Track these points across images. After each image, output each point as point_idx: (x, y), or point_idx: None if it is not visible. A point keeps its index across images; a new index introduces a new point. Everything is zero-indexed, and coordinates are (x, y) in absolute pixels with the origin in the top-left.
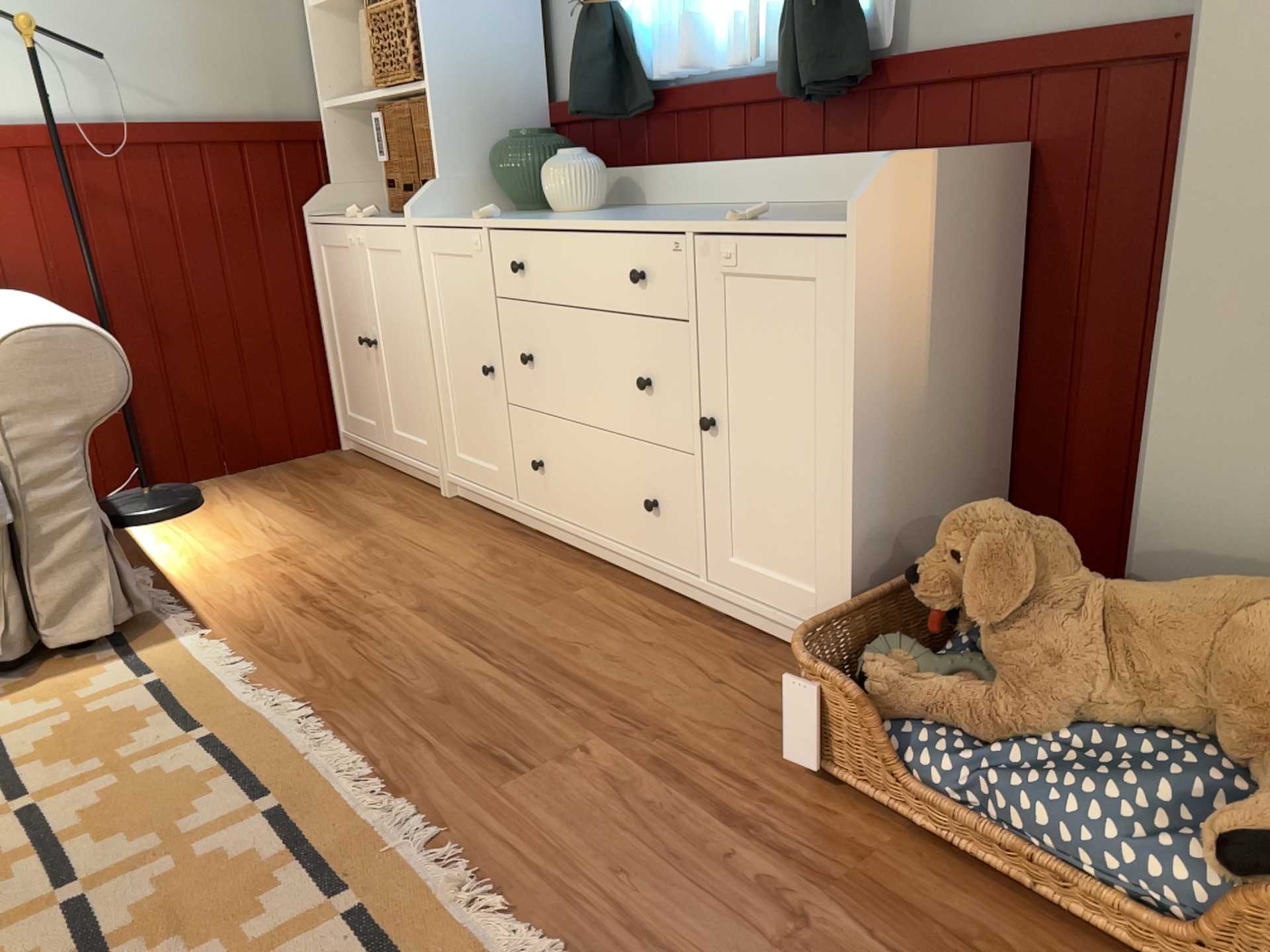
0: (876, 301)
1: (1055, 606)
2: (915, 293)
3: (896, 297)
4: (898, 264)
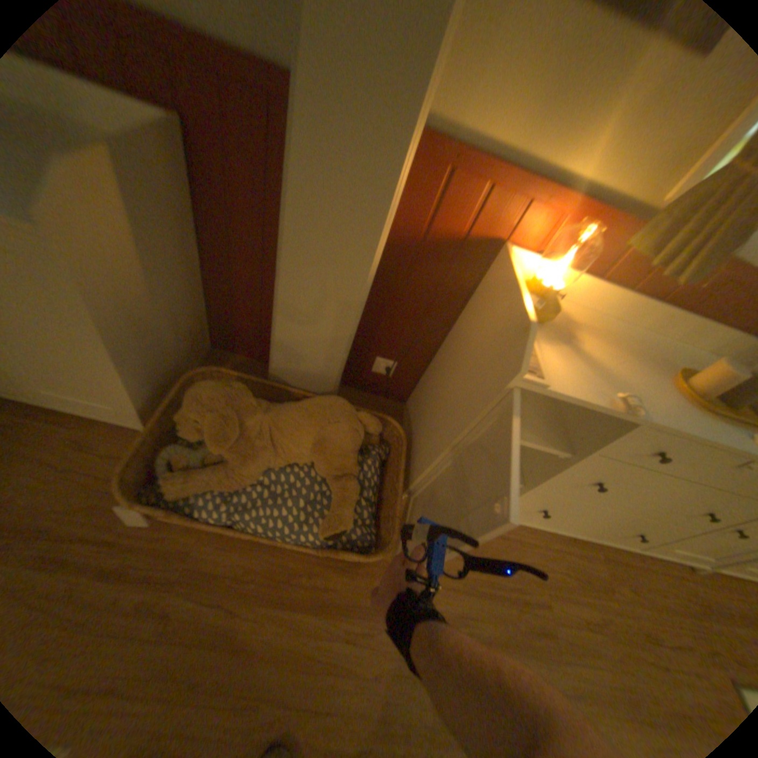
0: (98, 277)
1: (251, 435)
2: (127, 254)
3: (114, 265)
4: (106, 244)
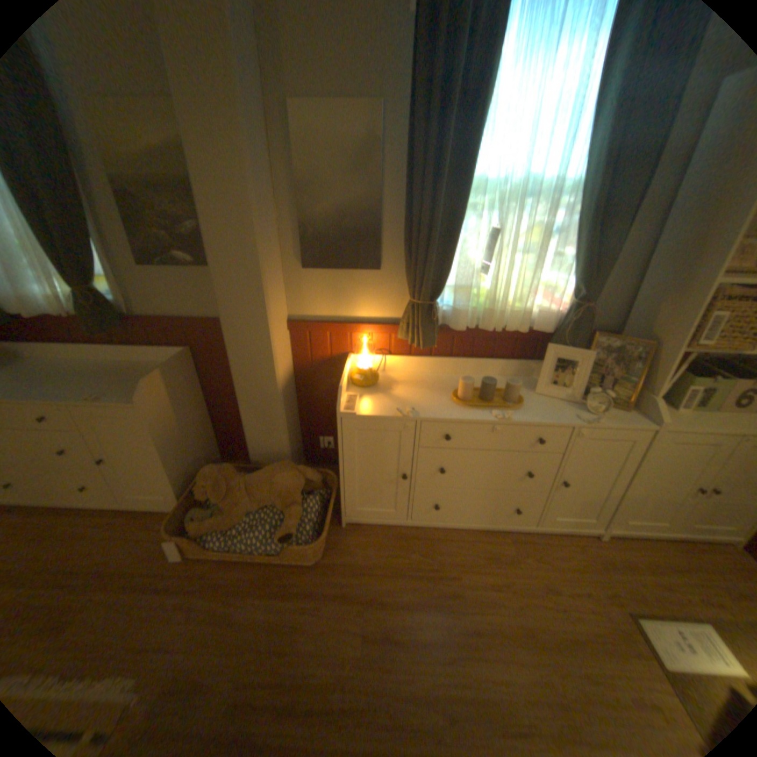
0: (154, 420)
1: (233, 490)
2: (167, 408)
3: (161, 414)
4: (158, 405)
